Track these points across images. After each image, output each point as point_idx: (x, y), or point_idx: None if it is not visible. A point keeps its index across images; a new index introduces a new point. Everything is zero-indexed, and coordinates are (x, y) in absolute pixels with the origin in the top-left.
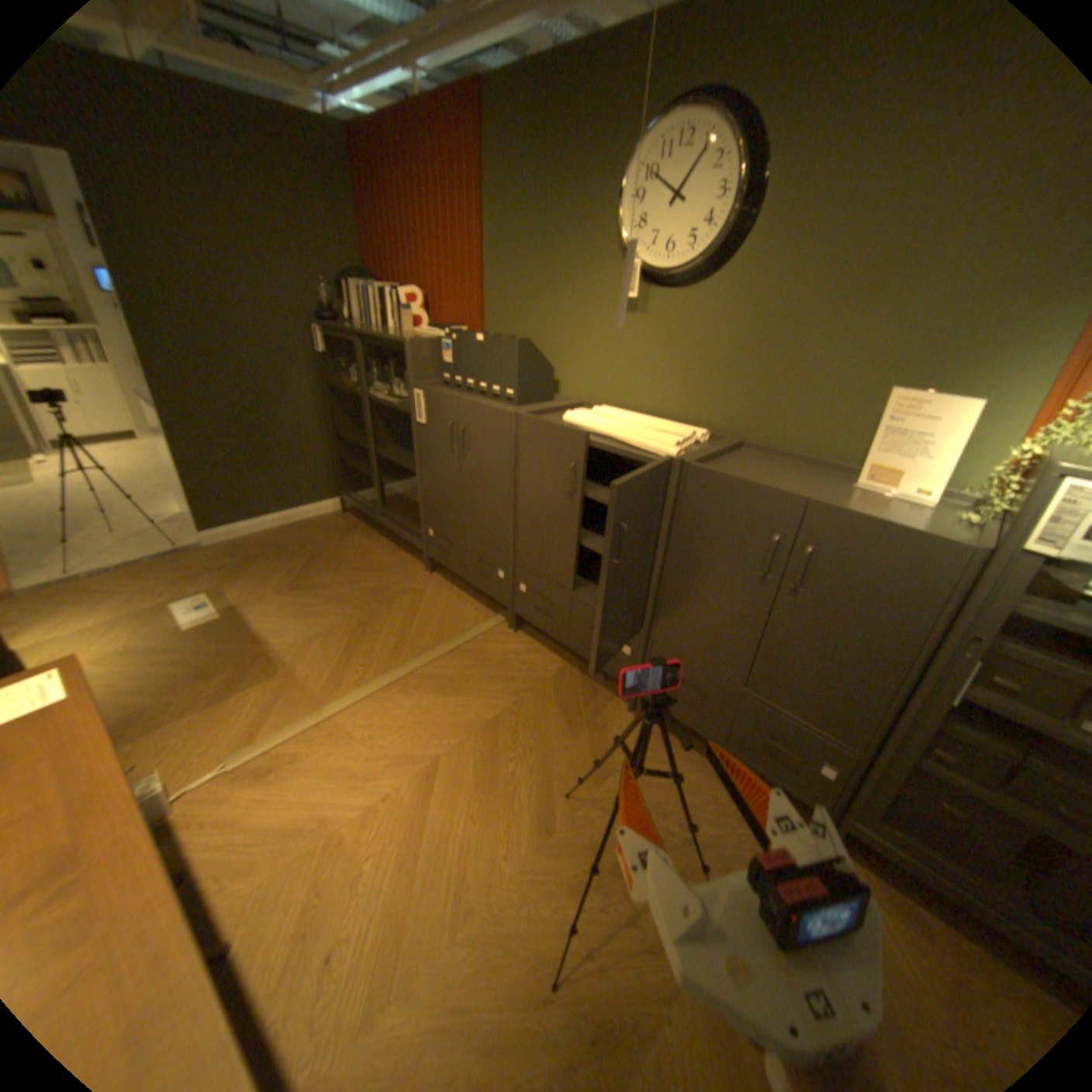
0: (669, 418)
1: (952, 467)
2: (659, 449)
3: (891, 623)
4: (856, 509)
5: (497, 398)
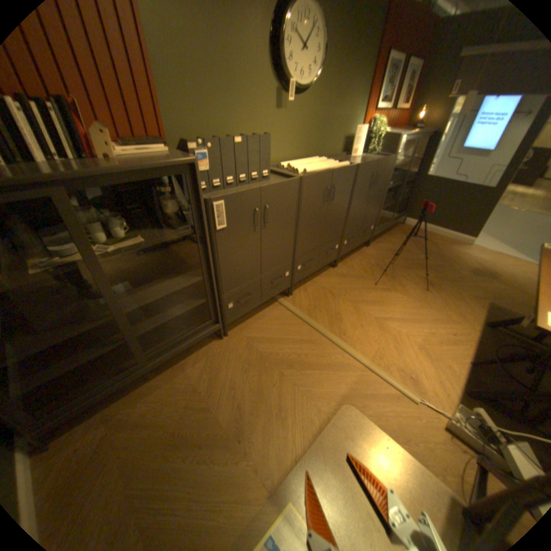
0: (297, 159)
1: (363, 144)
2: (344, 165)
3: (384, 182)
4: (381, 158)
5: (254, 181)
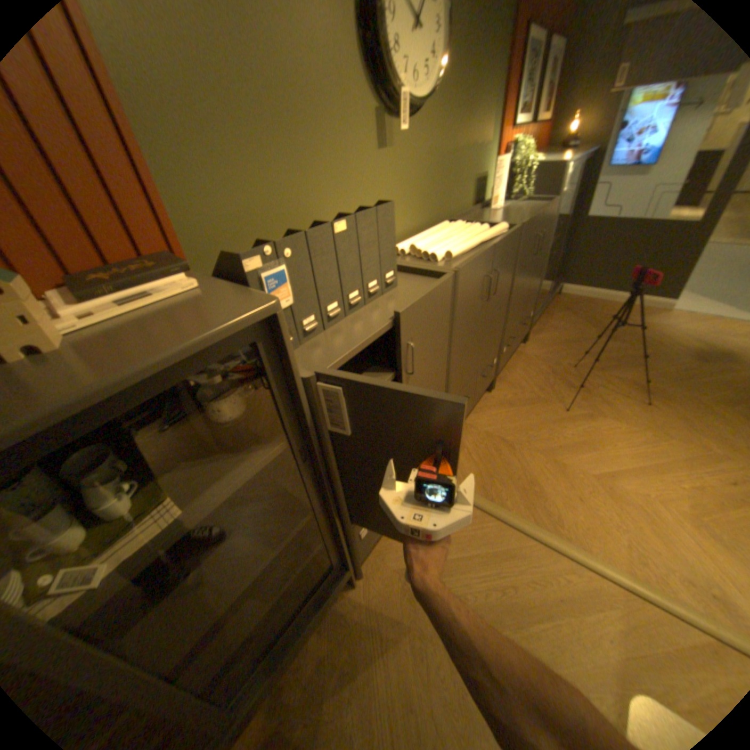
0: (415, 231)
1: (505, 186)
2: (502, 229)
3: (547, 242)
4: (545, 206)
5: (373, 296)
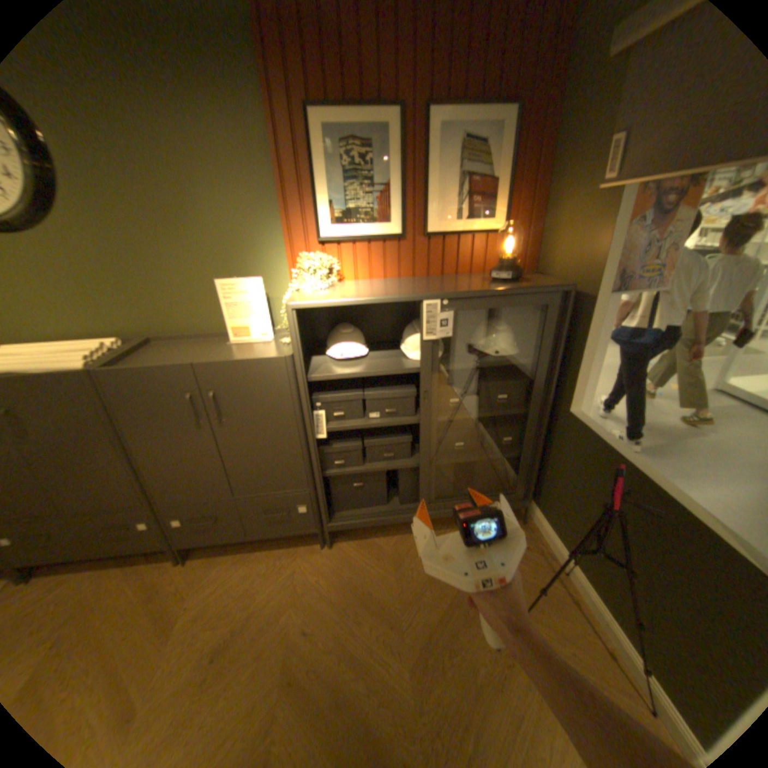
0: (77, 338)
1: (266, 317)
2: (61, 368)
3: (274, 415)
4: (220, 360)
5: None
